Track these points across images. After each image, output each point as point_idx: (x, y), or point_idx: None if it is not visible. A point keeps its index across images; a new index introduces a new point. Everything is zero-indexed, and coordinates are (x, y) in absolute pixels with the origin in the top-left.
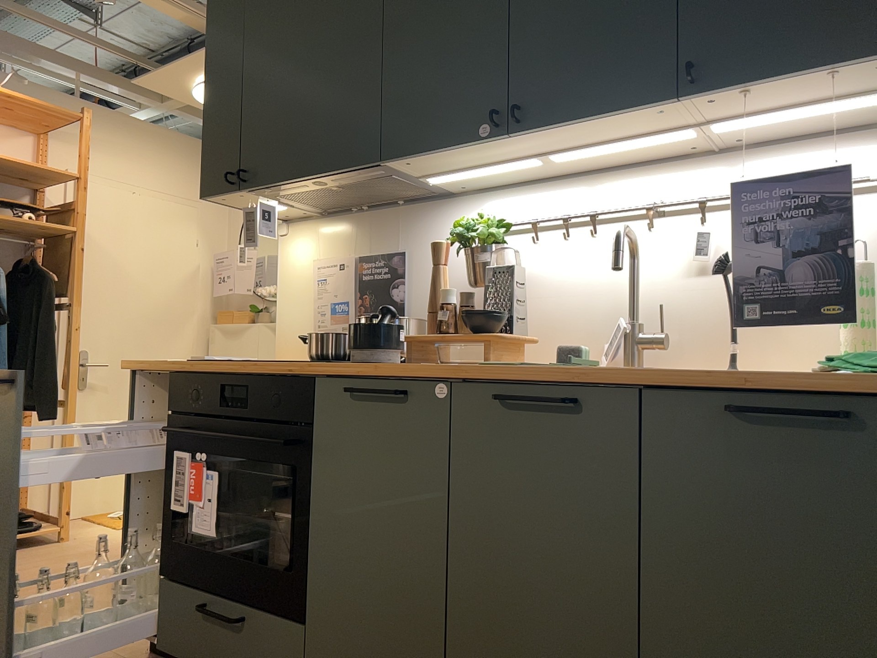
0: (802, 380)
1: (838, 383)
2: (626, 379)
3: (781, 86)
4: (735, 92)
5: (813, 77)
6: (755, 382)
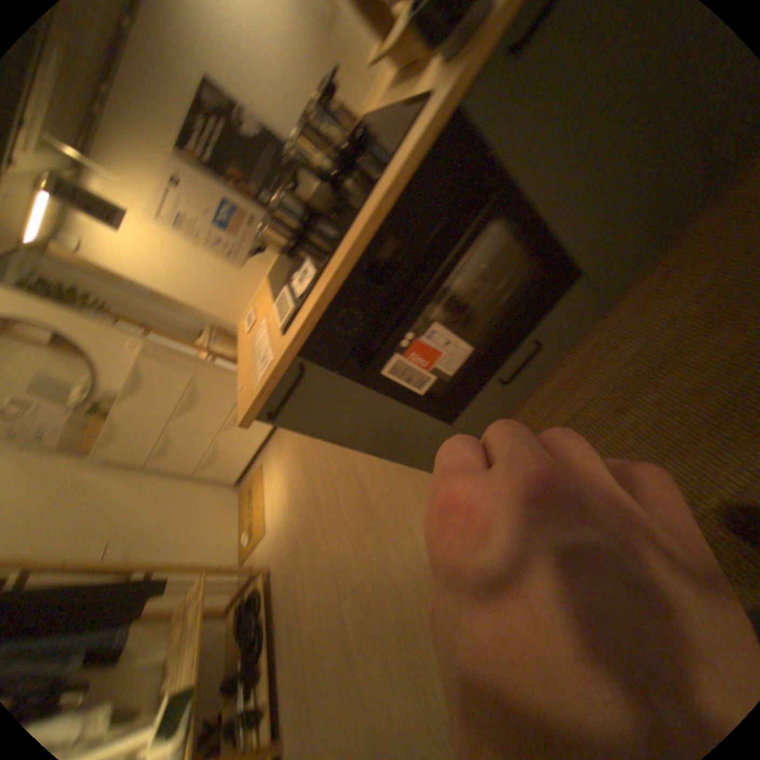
0: None
1: None
2: None
3: None
4: None
5: None
6: None
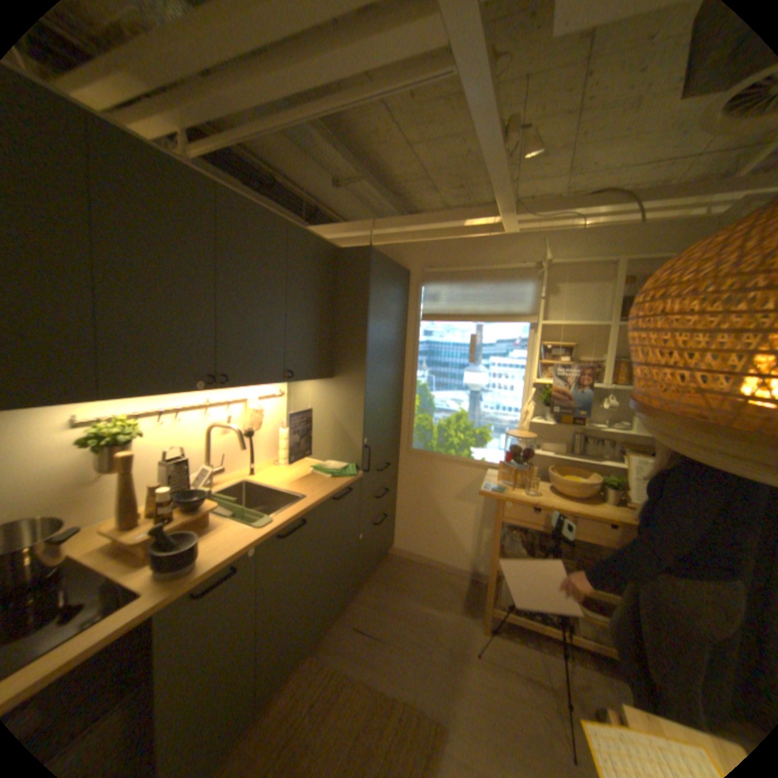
0: (340, 484)
1: (346, 482)
2: (317, 504)
3: (301, 380)
4: (294, 381)
5: (309, 380)
6: (339, 490)
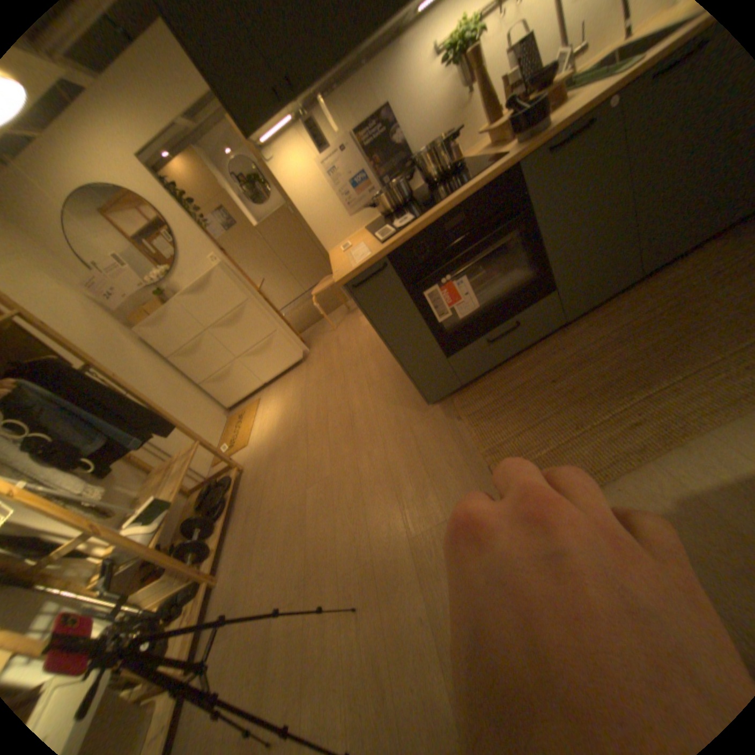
0: None
1: None
2: None
3: None
4: None
5: None
6: None
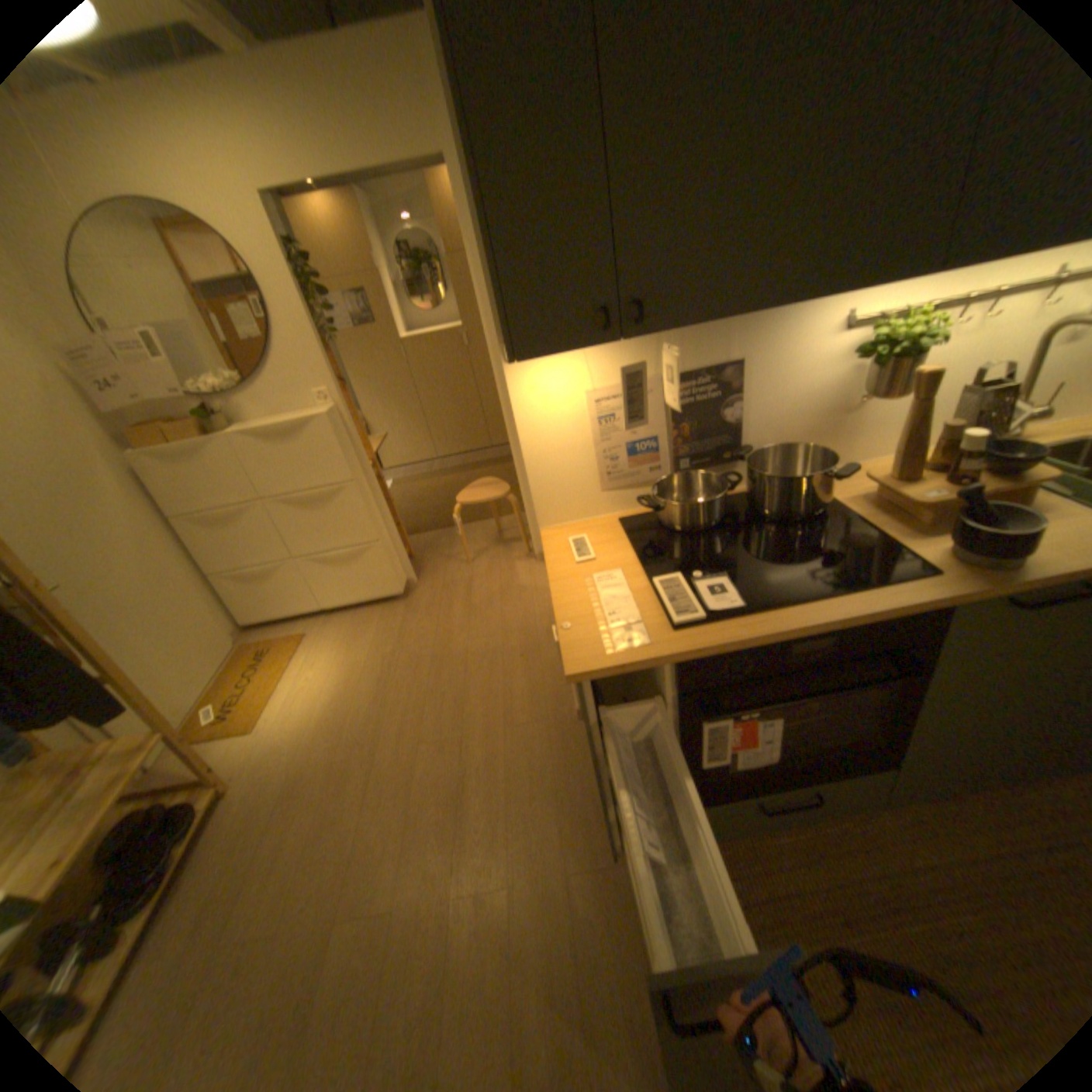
0: None
1: None
2: None
3: None
4: None
5: None
6: None
